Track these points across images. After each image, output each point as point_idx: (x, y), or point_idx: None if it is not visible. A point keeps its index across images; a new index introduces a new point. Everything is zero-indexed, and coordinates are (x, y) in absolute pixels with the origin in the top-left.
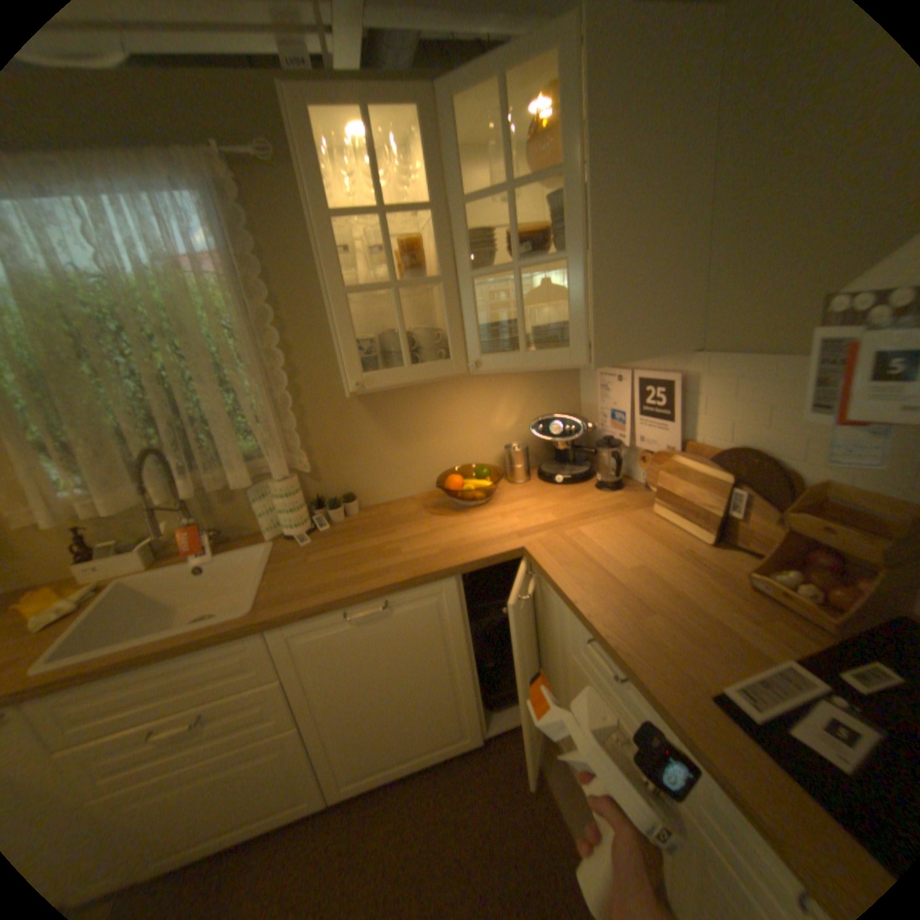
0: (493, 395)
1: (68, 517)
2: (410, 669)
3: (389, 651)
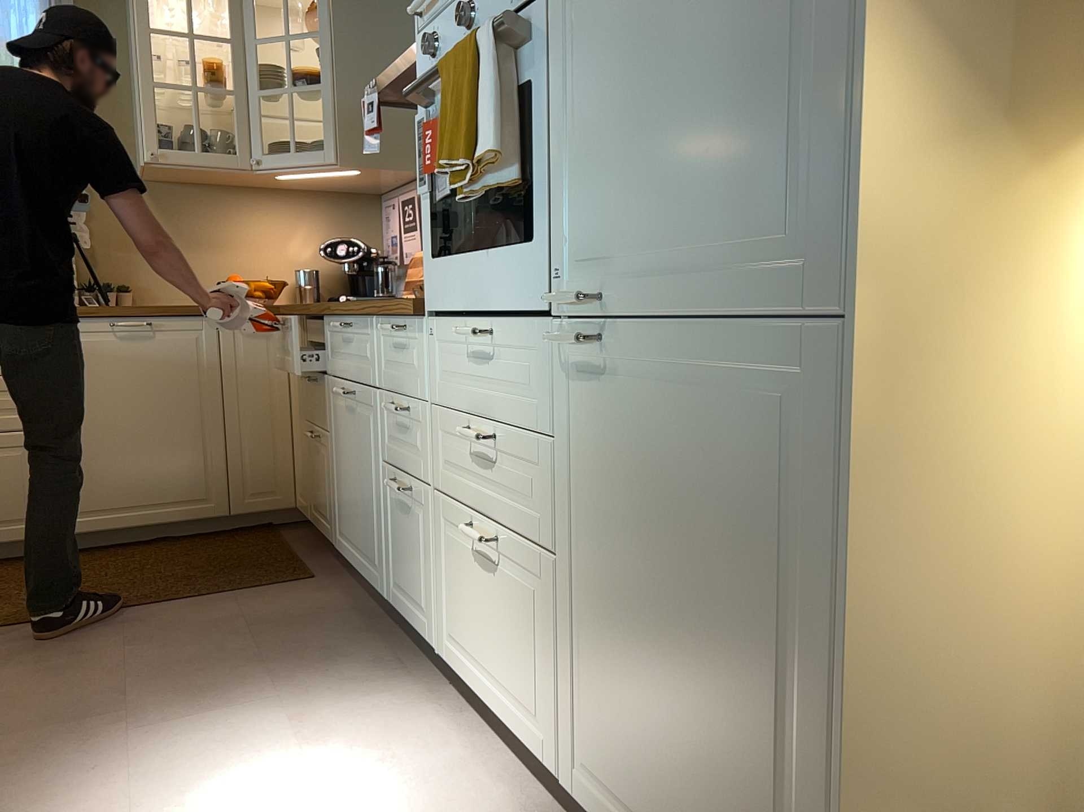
0: (289, 221)
1: None
2: (162, 400)
3: (145, 375)
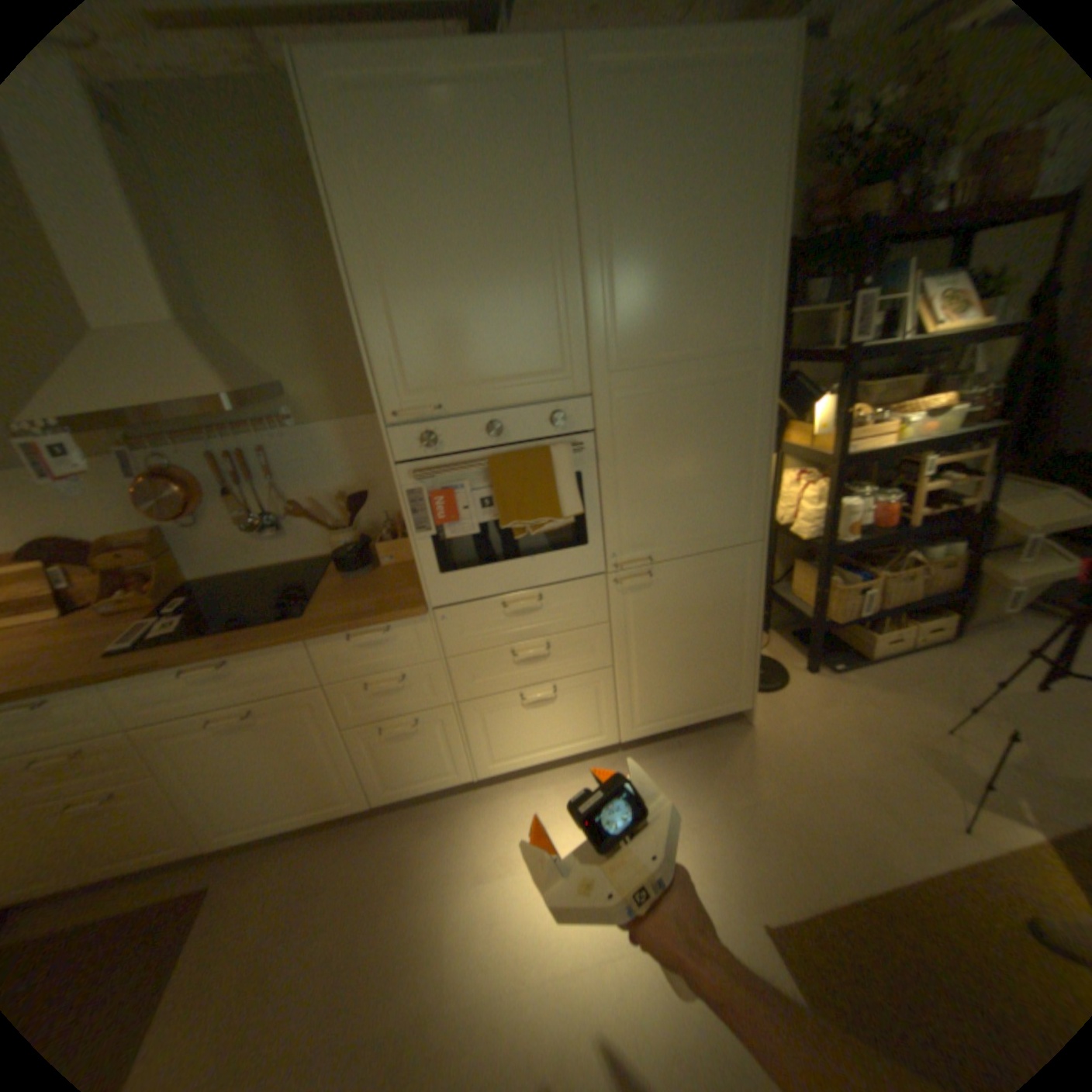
0: None
1: None
2: None
3: None
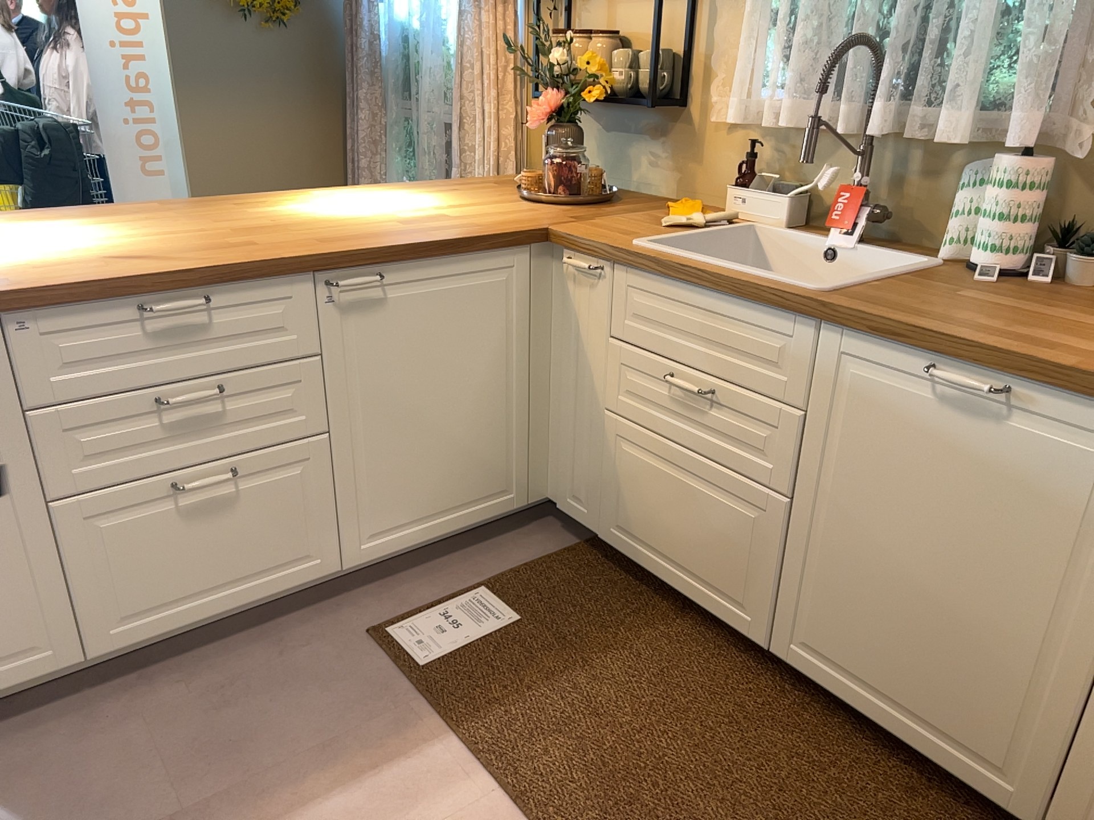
0: None
1: (751, 123)
2: (982, 552)
3: (966, 489)
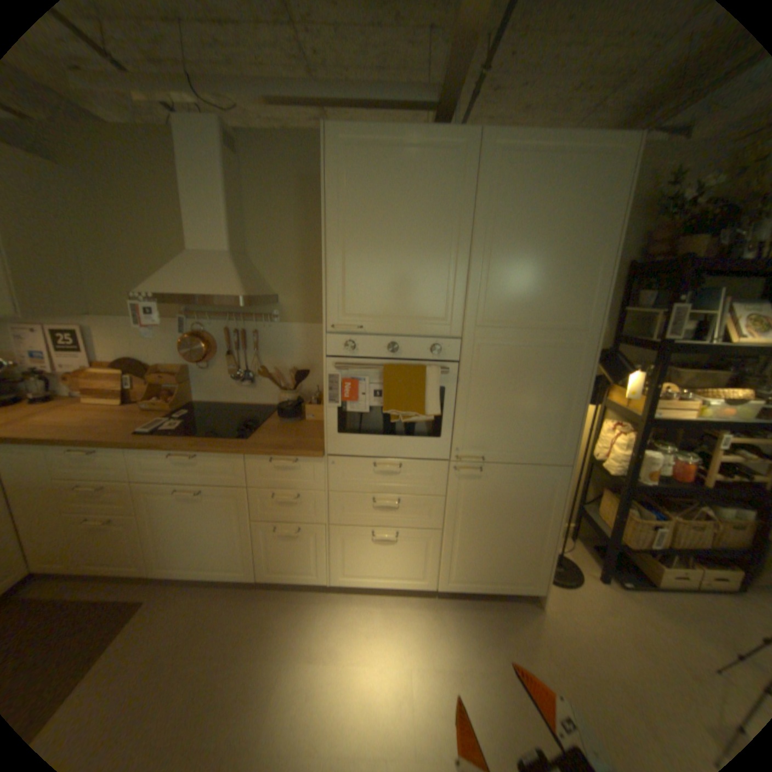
0: None
1: None
2: None
3: None
